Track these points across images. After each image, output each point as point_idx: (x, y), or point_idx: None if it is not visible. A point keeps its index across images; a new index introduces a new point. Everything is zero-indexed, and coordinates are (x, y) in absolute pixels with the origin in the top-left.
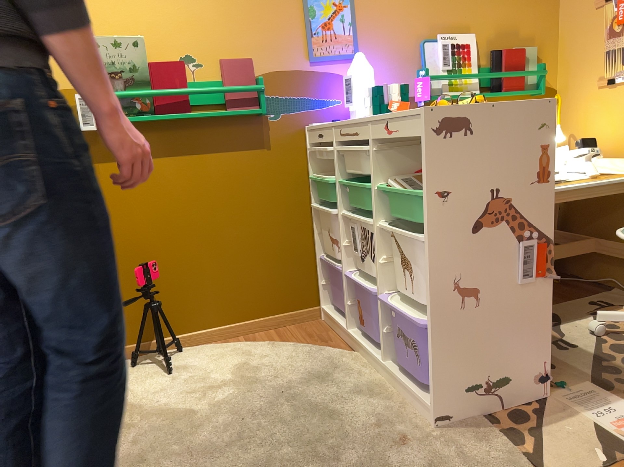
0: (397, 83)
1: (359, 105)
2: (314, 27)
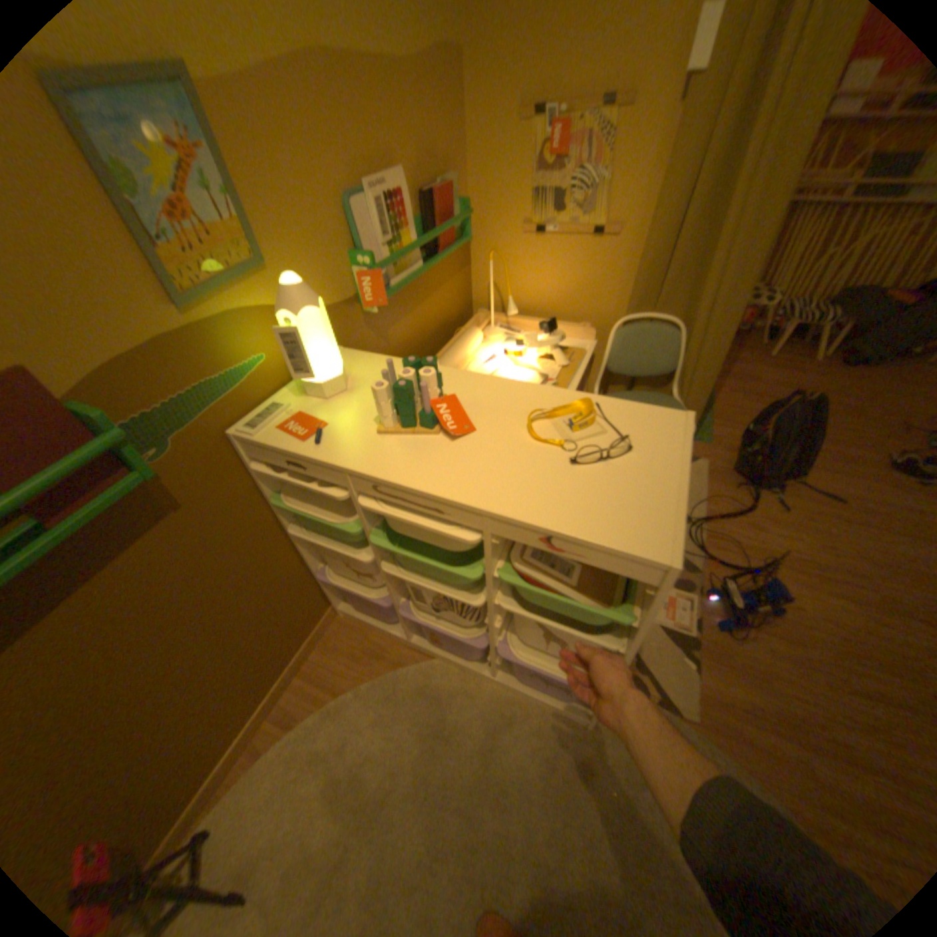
0: (330, 284)
1: (324, 373)
2: (150, 220)
